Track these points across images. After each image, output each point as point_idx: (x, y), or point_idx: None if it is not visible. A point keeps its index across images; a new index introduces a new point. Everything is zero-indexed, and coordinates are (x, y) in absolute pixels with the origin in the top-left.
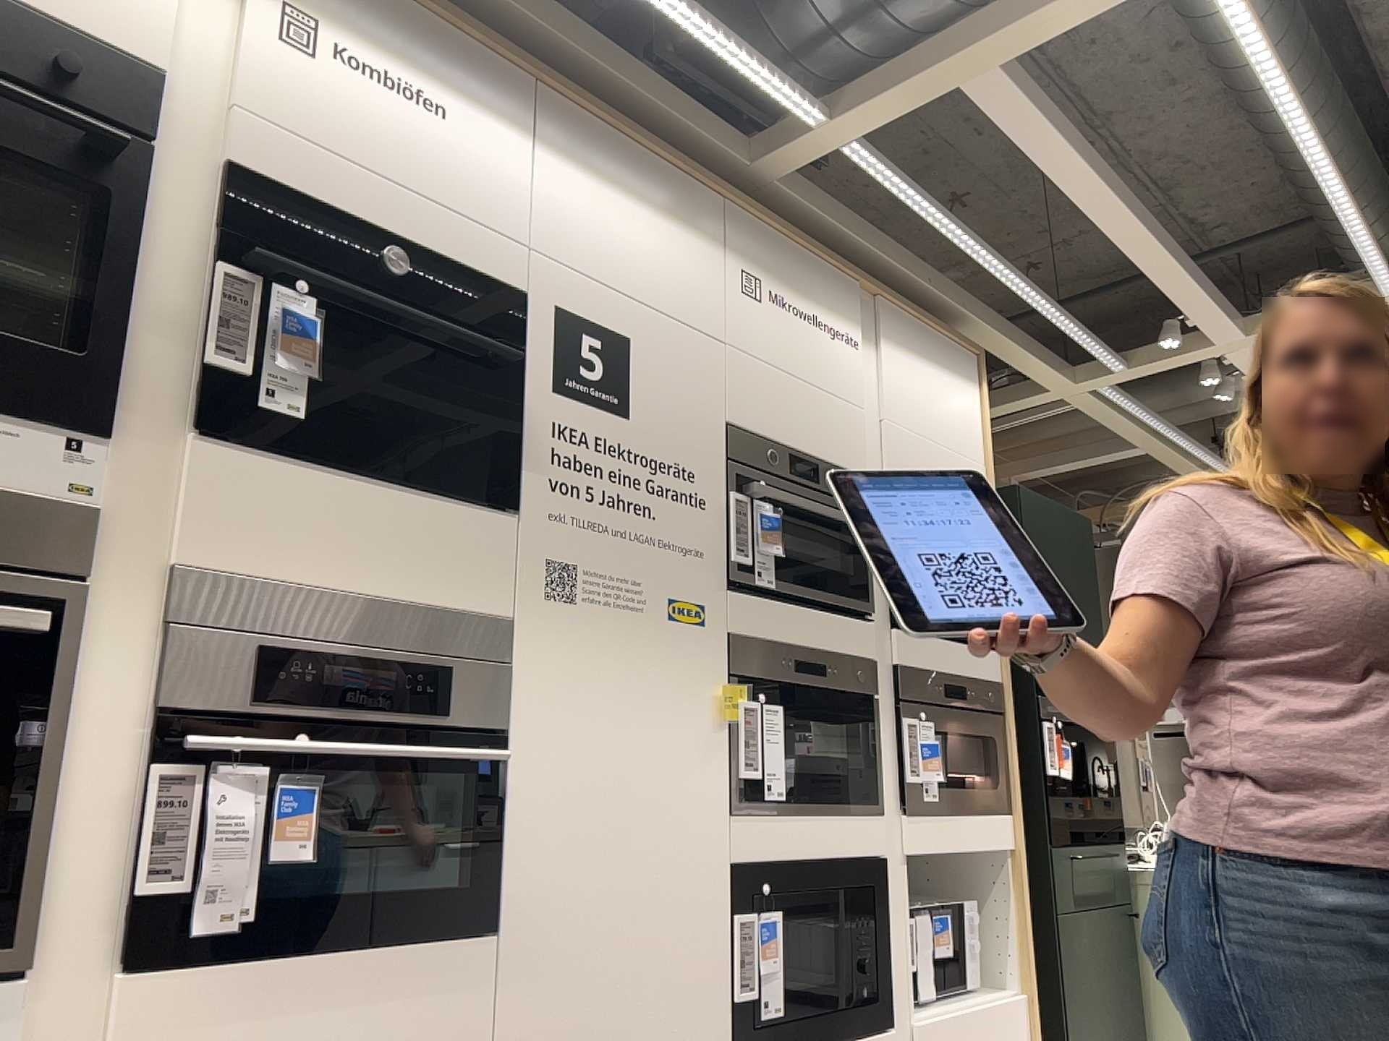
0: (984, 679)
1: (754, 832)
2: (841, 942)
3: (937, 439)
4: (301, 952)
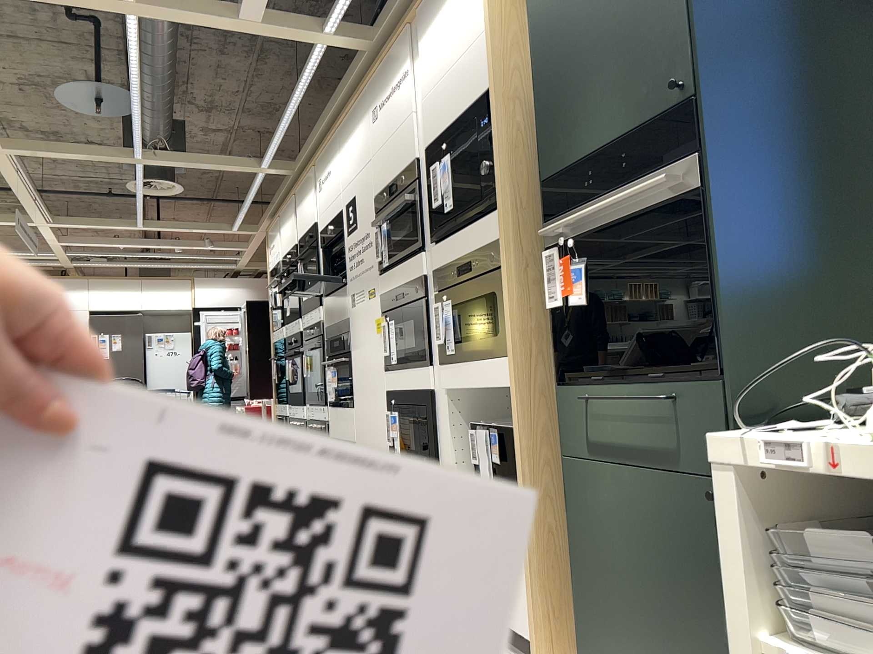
0: (490, 243)
1: (390, 378)
2: (417, 433)
3: (452, 64)
4: (338, 407)
